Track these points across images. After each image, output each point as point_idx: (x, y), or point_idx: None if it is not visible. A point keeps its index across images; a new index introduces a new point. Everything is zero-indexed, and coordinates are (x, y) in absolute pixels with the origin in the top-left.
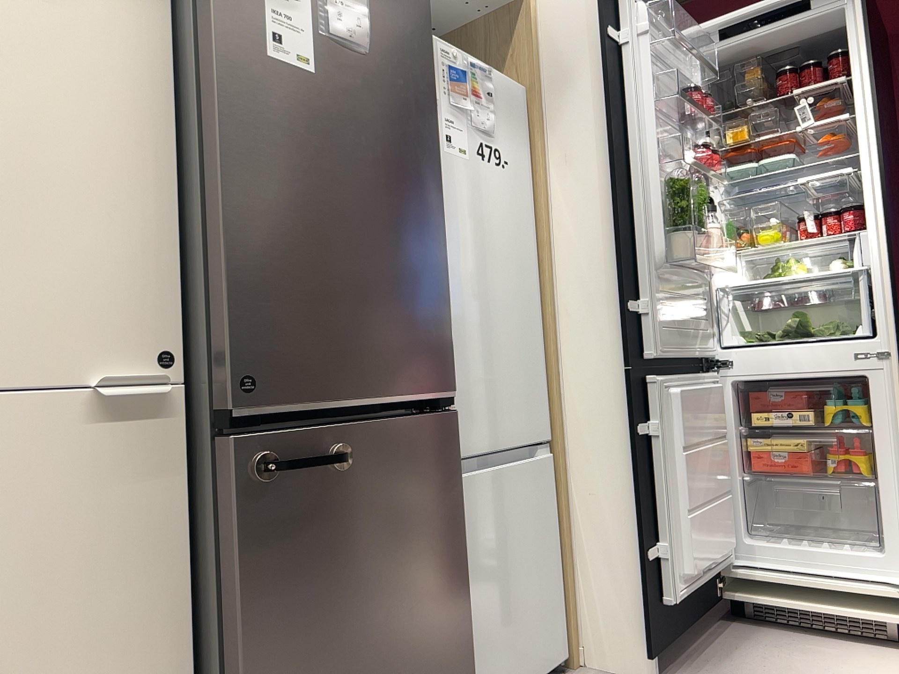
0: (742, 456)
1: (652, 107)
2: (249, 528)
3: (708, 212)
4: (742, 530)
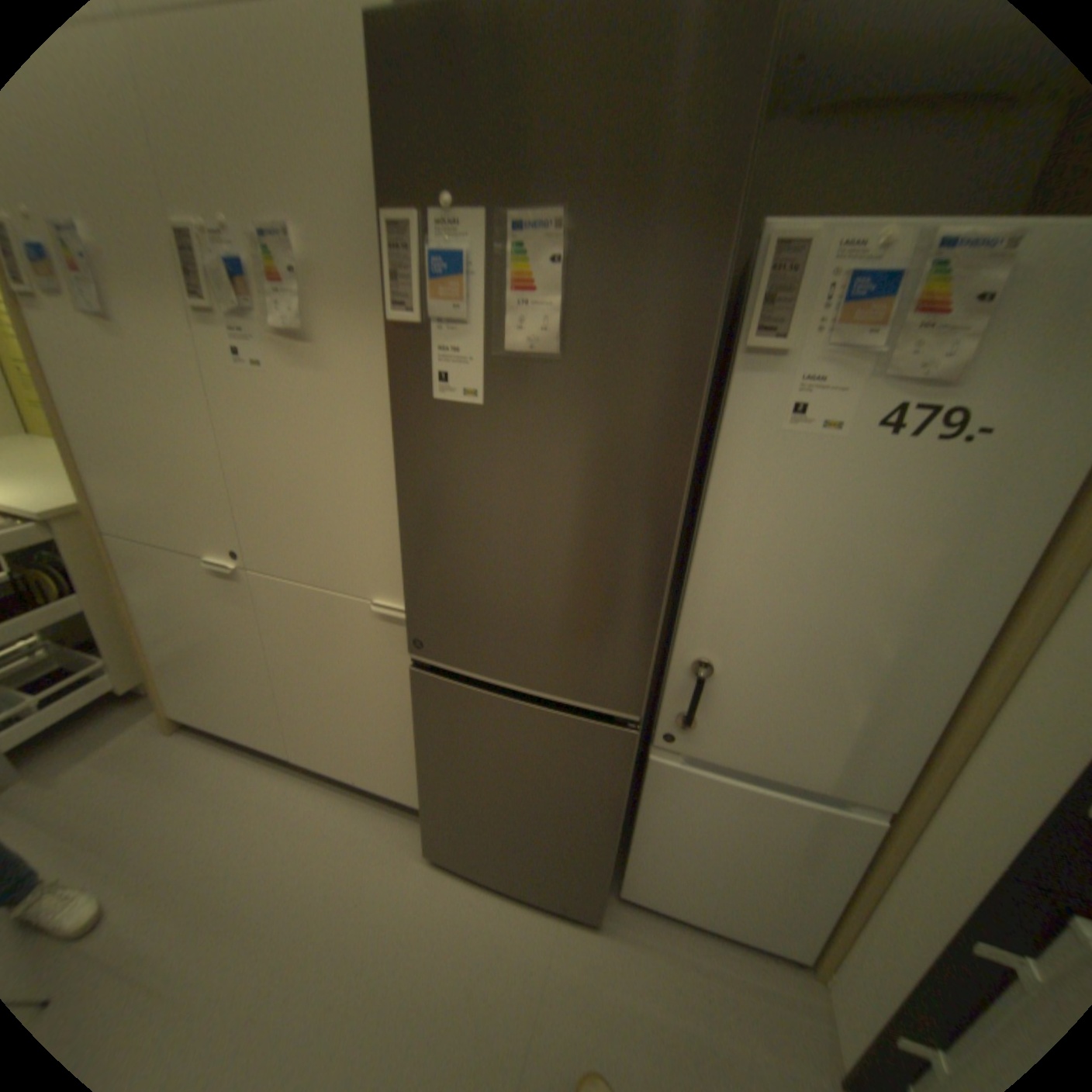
0: None
1: None
2: (421, 714)
3: None
4: None
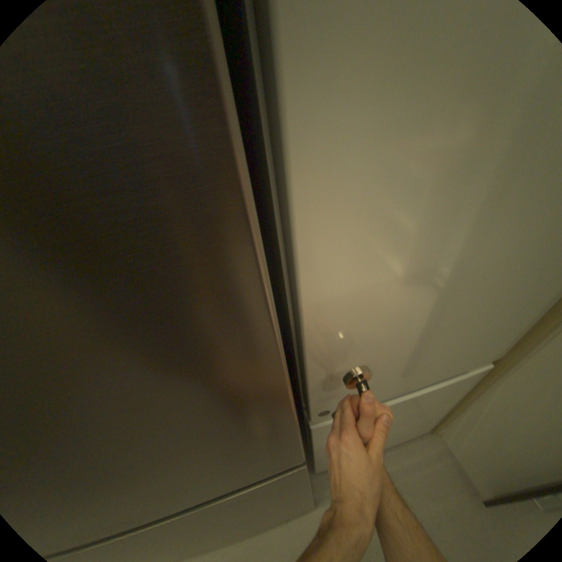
0: None
1: None
2: None
3: None
4: None
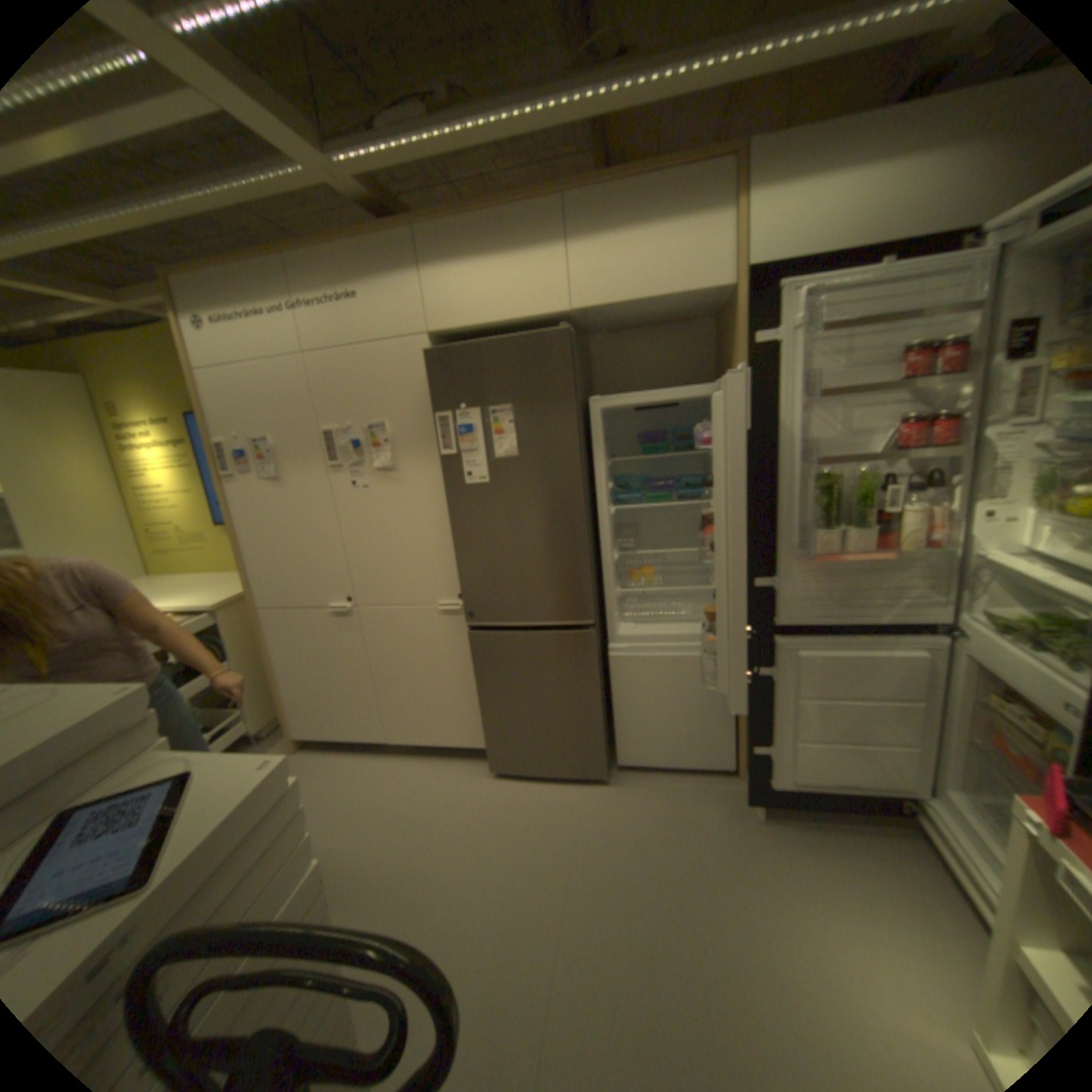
0: (974, 726)
1: (801, 407)
2: (479, 661)
3: (954, 477)
4: (950, 785)
